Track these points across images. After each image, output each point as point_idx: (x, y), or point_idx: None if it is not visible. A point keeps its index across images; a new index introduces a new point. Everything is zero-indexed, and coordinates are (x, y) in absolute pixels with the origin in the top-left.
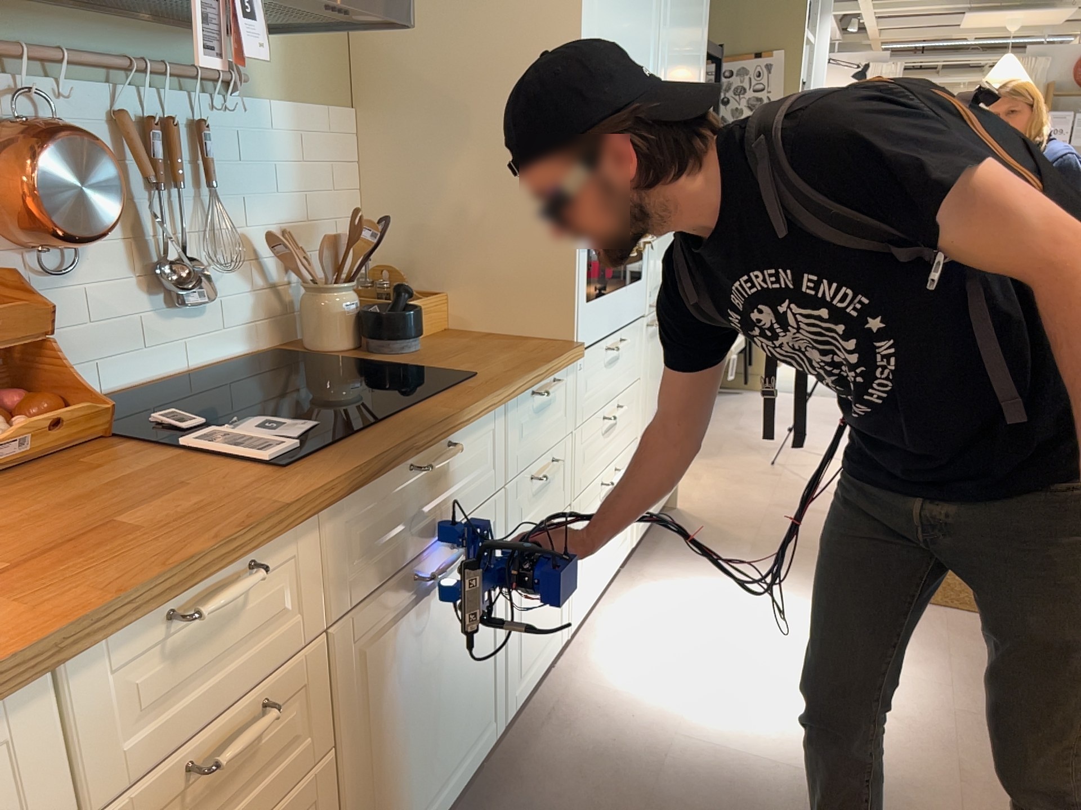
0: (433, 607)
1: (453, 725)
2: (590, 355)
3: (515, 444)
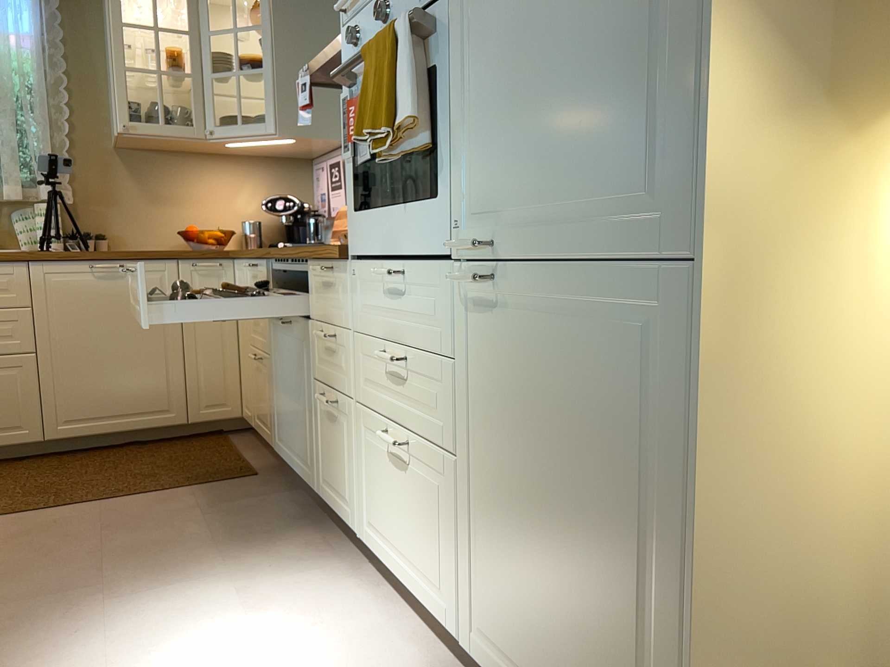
0: (286, 345)
1: (294, 429)
2: (365, 267)
3: (313, 297)
